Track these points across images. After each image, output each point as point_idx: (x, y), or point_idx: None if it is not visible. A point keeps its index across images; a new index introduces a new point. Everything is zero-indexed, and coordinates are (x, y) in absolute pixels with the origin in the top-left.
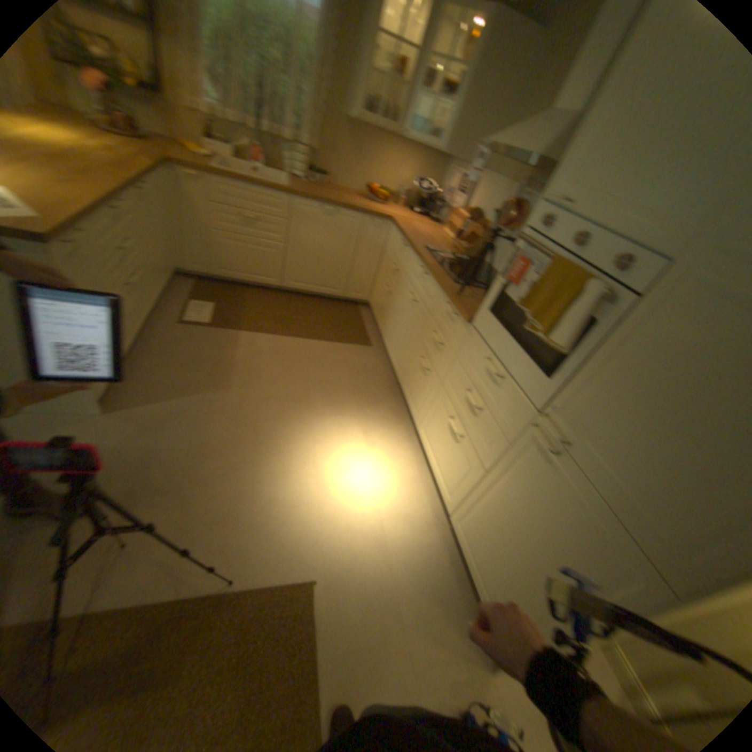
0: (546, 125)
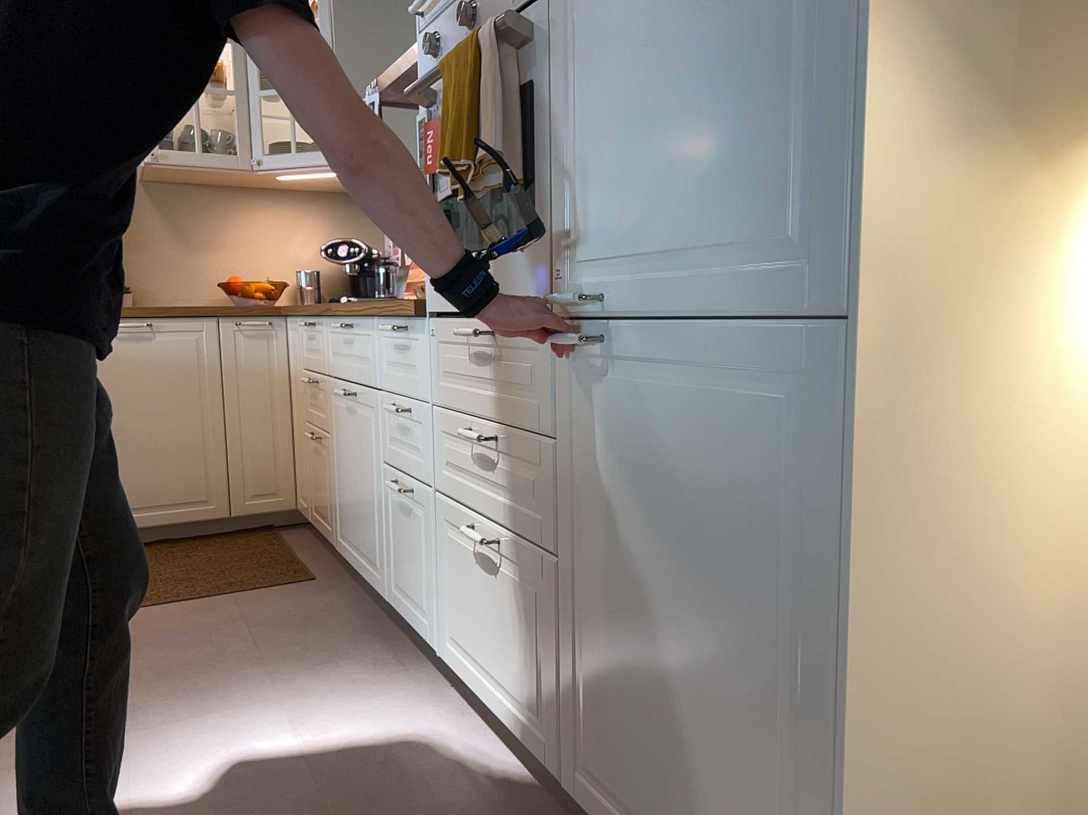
0: None
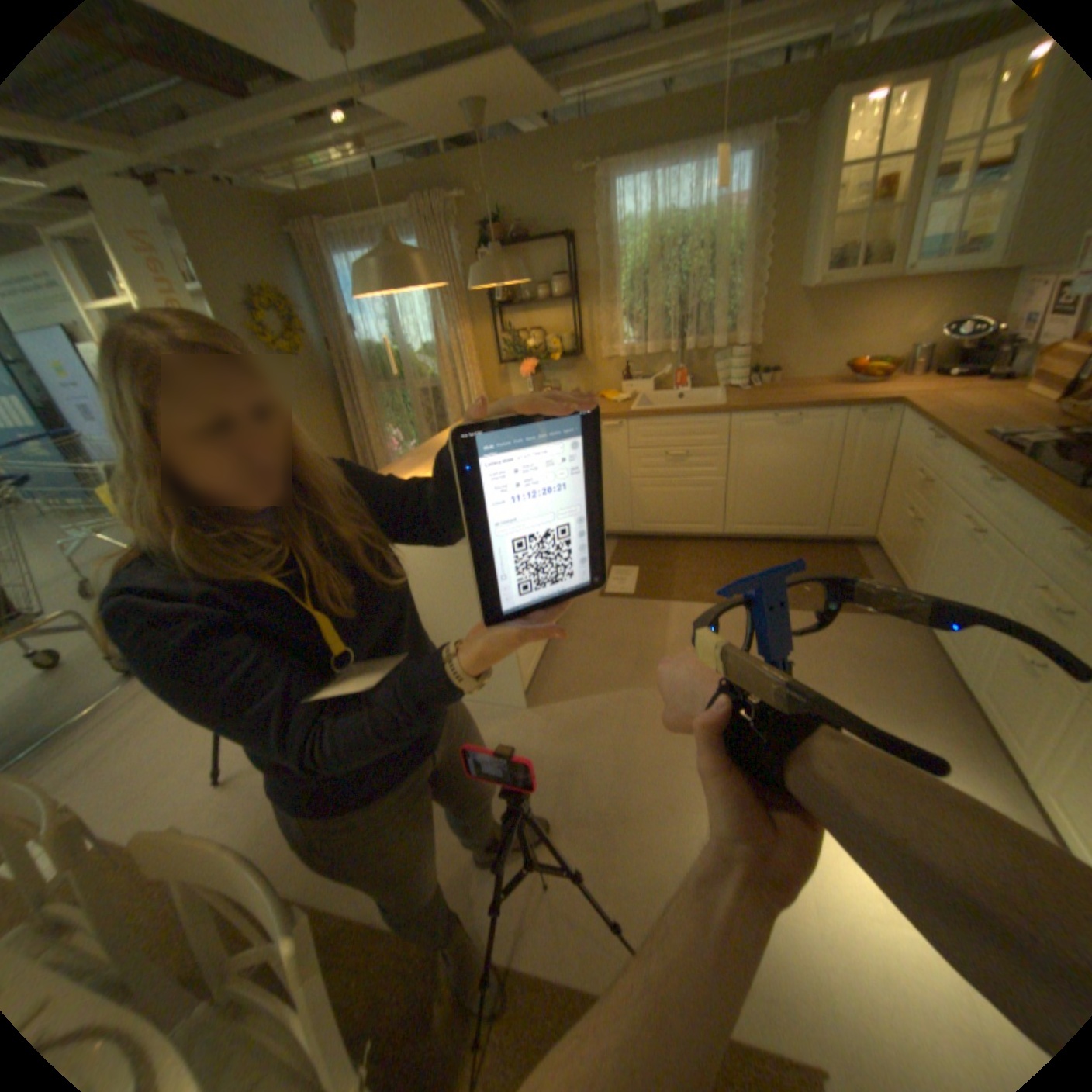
0: None
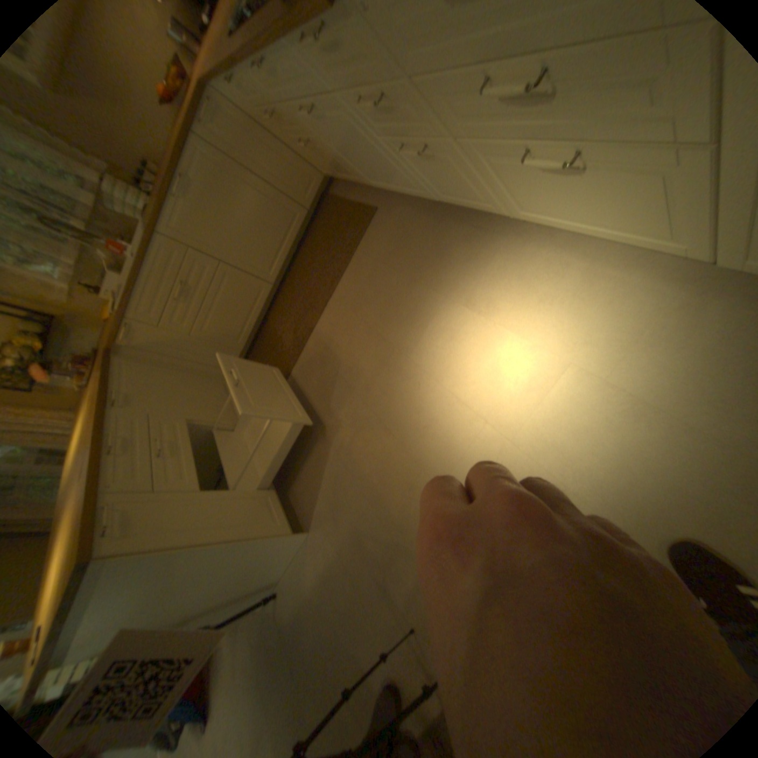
0: None
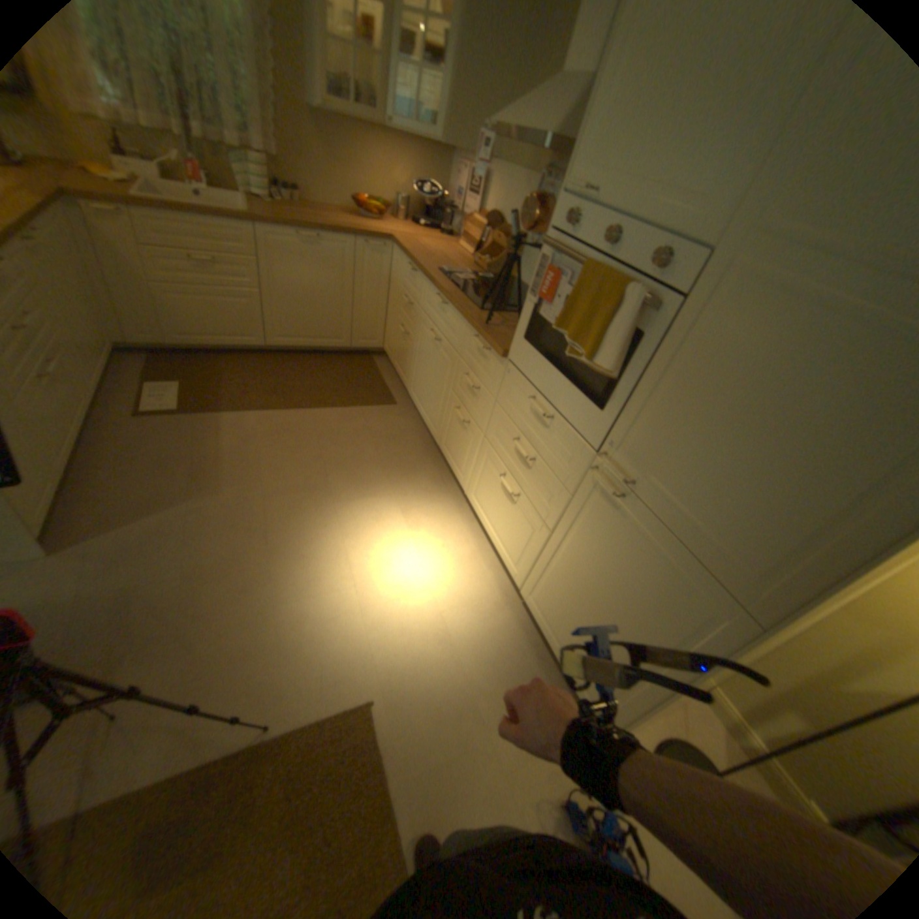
0: (556, 95)
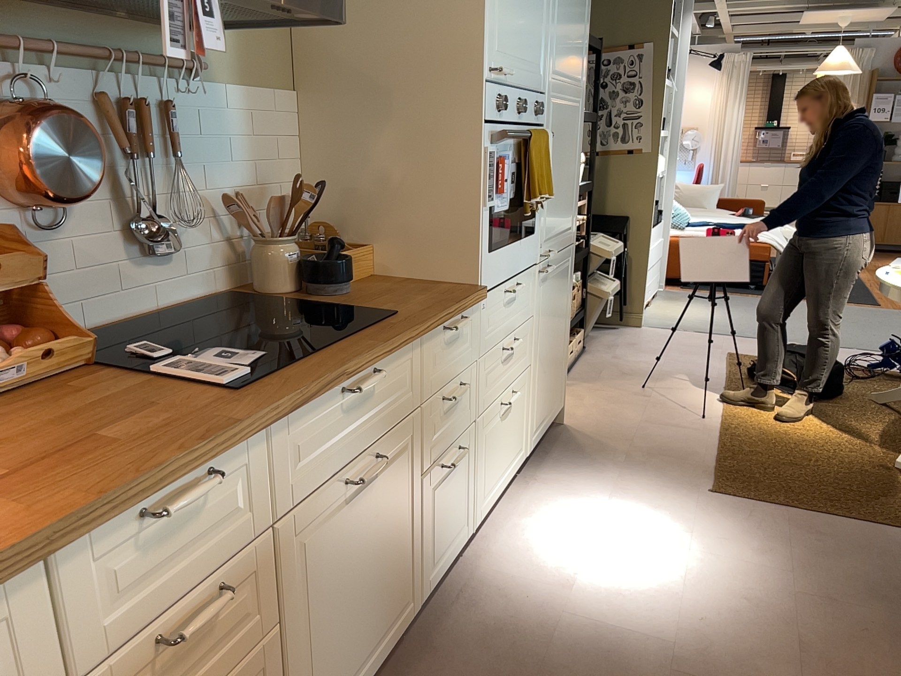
0: None
